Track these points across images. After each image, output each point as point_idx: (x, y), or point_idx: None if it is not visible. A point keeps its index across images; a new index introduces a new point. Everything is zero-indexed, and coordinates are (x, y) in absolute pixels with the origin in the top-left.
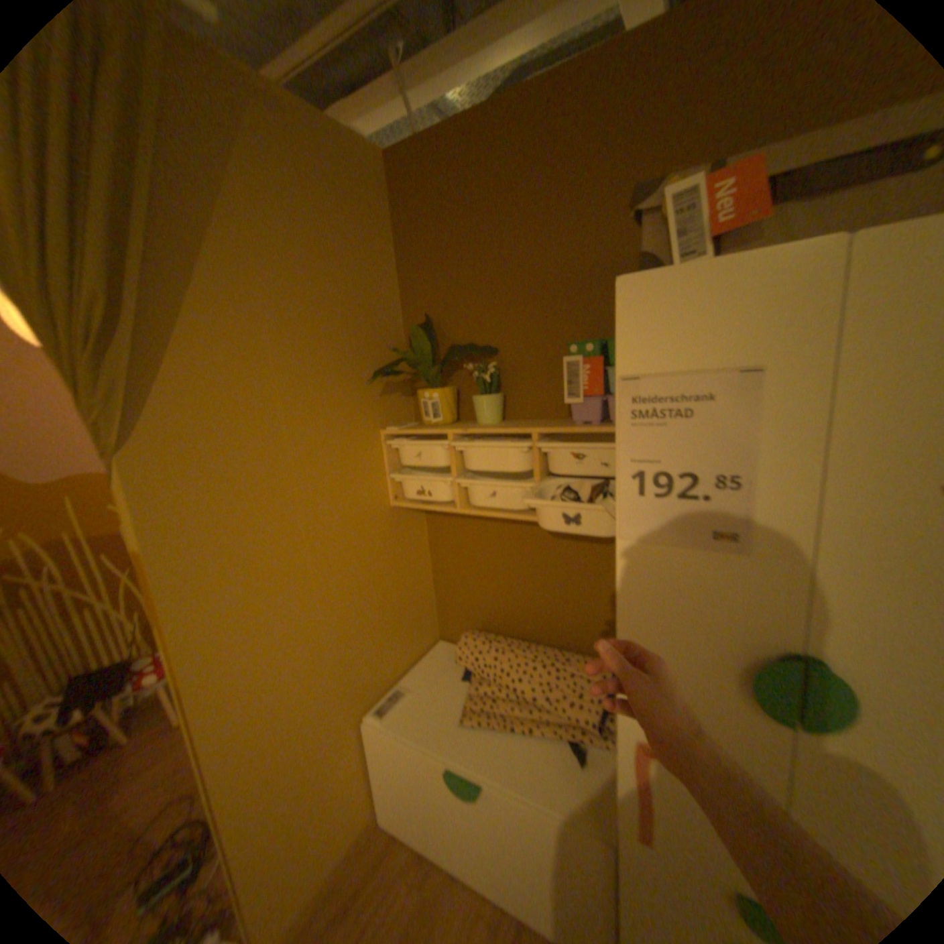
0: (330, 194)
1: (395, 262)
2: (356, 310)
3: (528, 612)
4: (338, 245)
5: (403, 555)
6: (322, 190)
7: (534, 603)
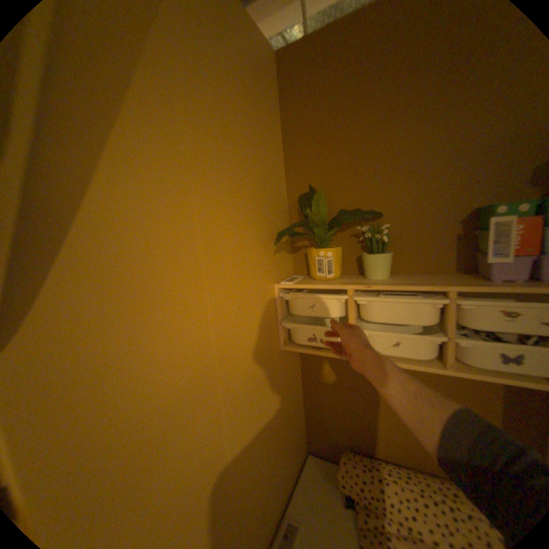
0: (243, 73)
1: (282, 143)
2: (259, 179)
3: (398, 439)
4: (247, 119)
5: (287, 390)
6: (237, 67)
7: (406, 431)
